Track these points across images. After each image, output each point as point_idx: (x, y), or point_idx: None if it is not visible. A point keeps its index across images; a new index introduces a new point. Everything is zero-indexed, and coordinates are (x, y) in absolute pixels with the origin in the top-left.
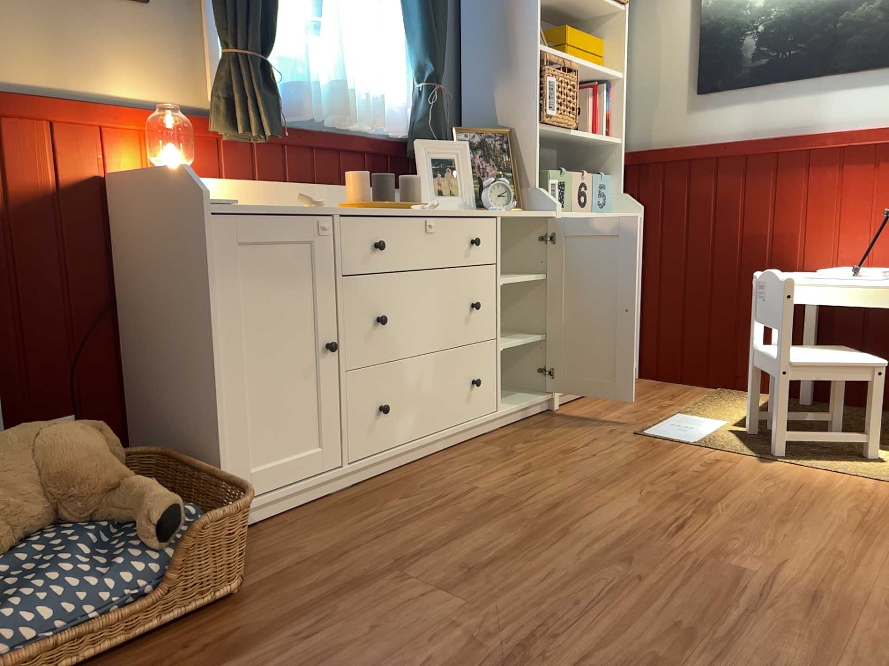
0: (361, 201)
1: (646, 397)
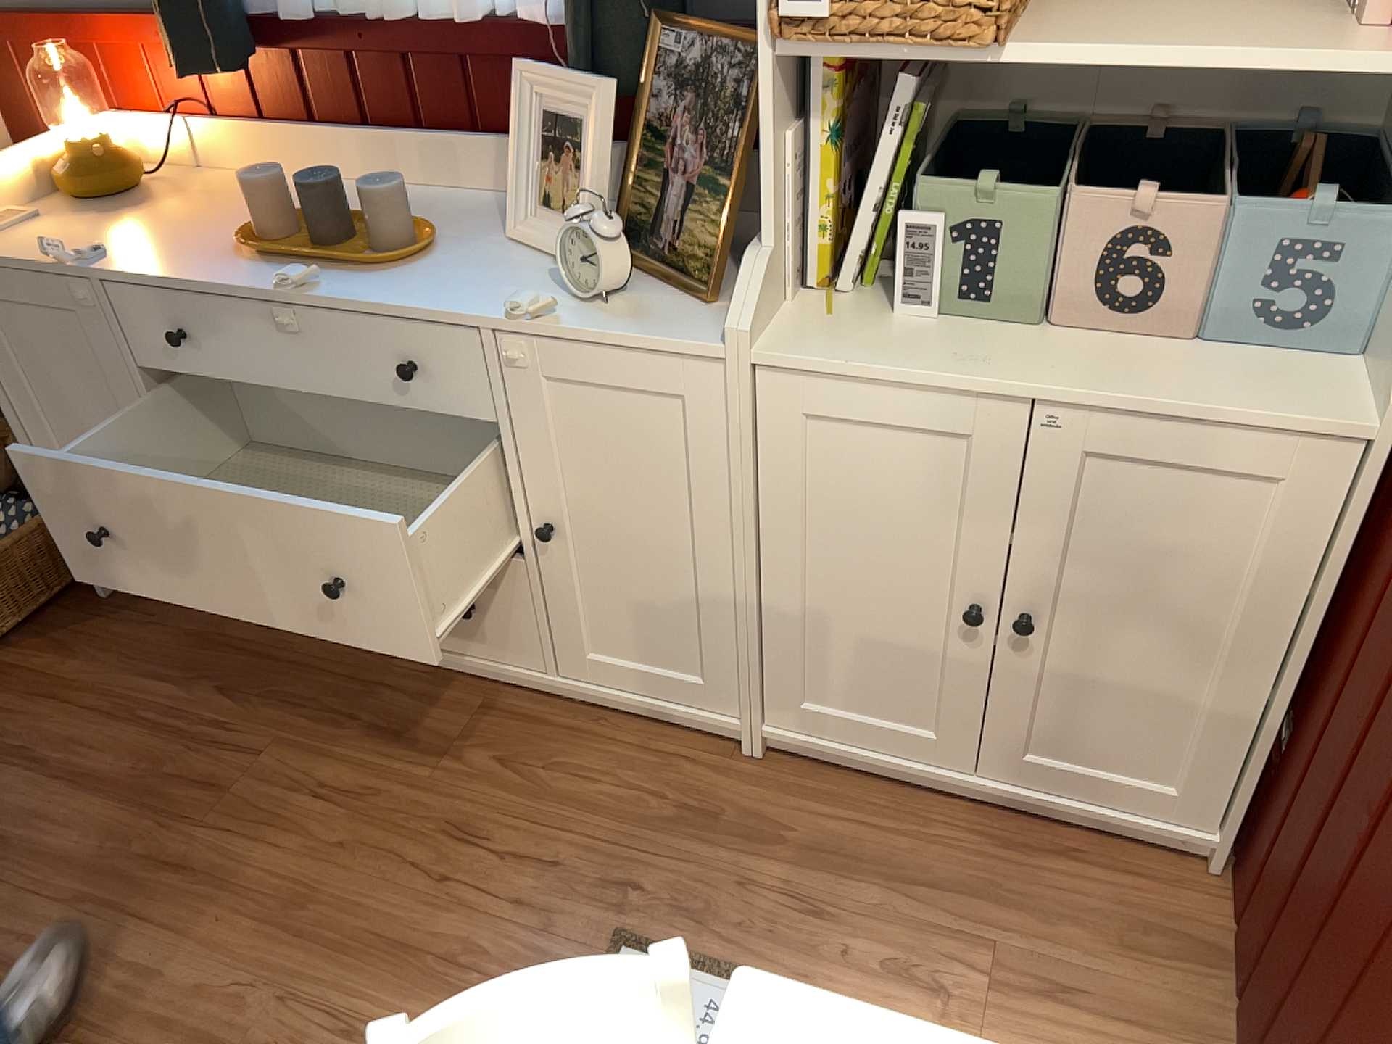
0: (256, 240)
1: (998, 915)
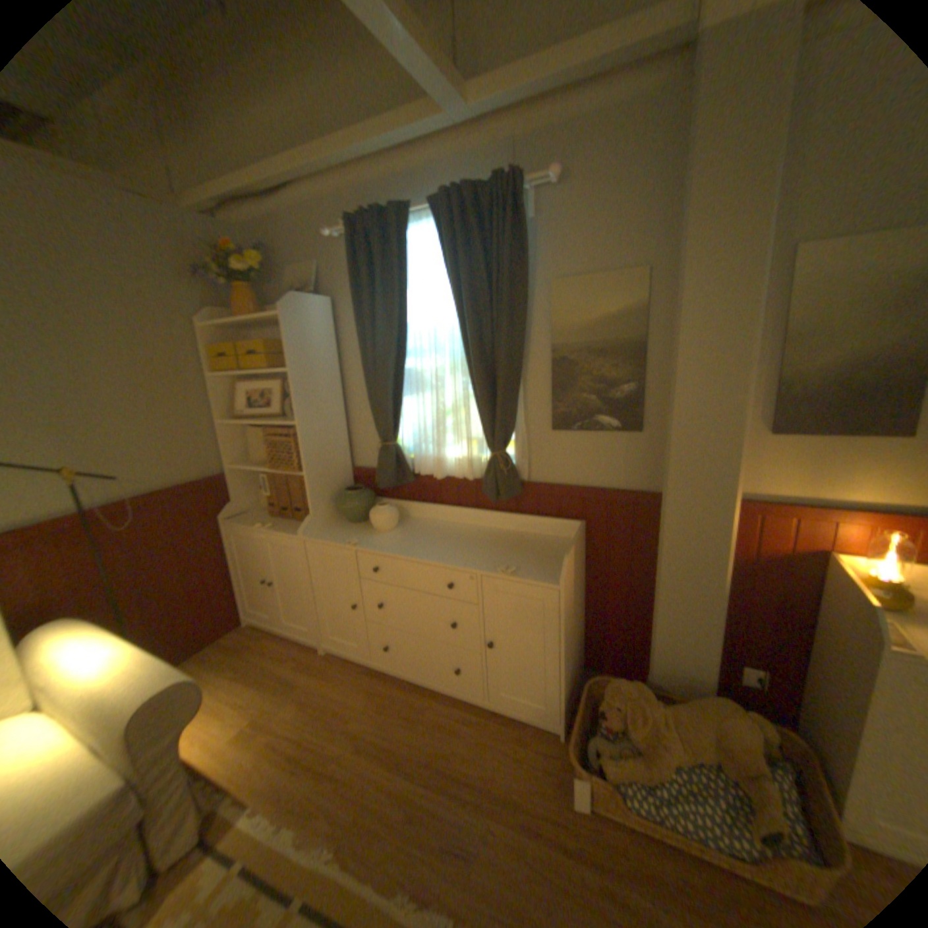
0: None
1: None
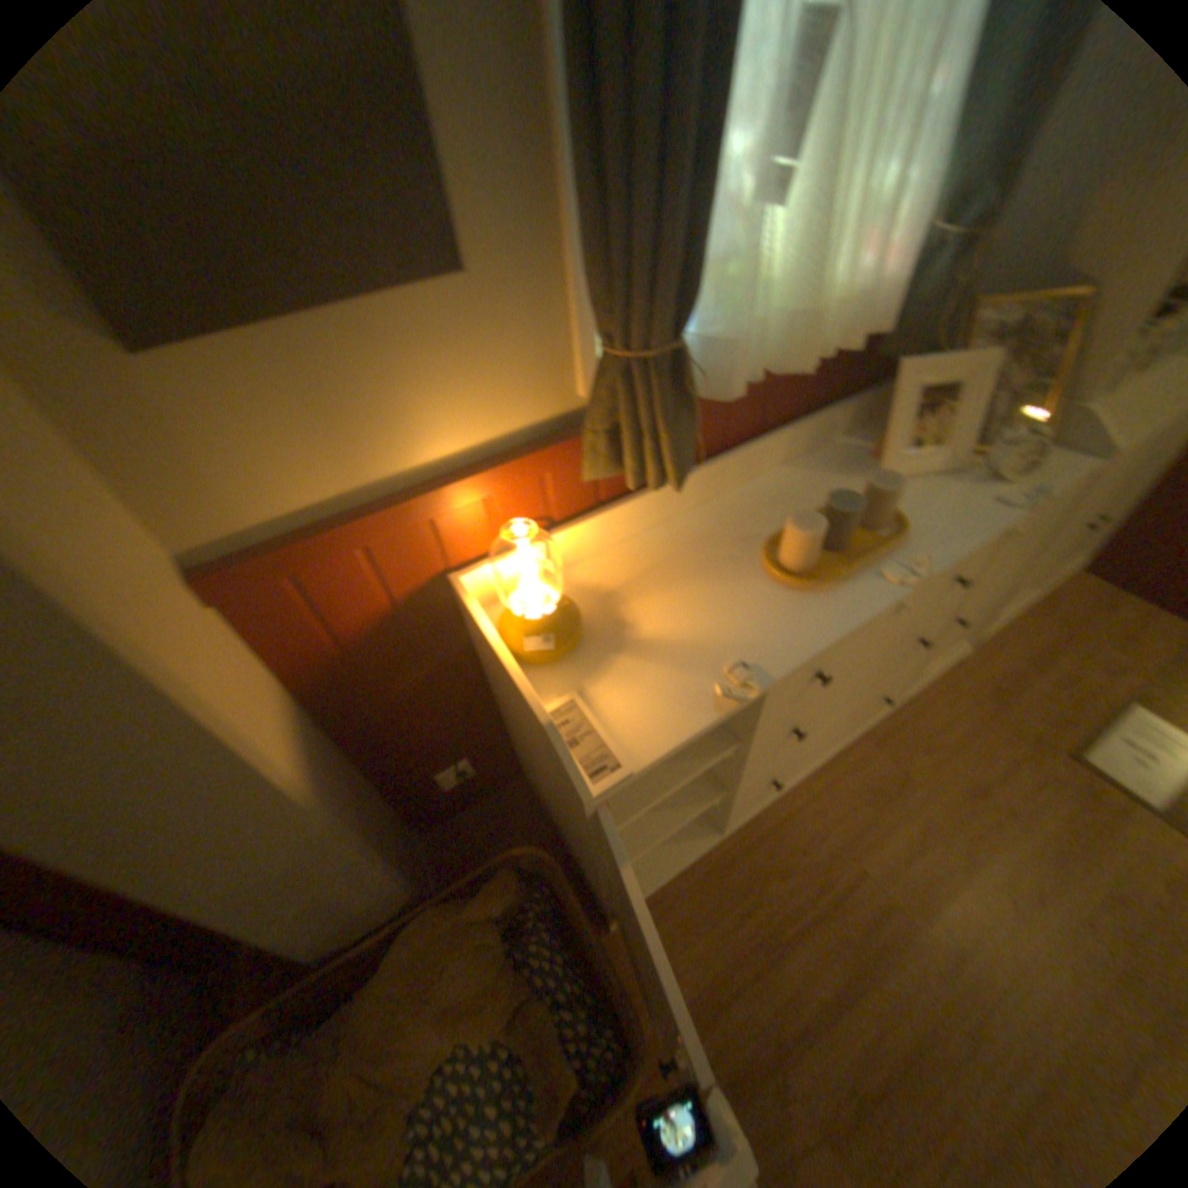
0: (804, 573)
1: (1088, 634)
